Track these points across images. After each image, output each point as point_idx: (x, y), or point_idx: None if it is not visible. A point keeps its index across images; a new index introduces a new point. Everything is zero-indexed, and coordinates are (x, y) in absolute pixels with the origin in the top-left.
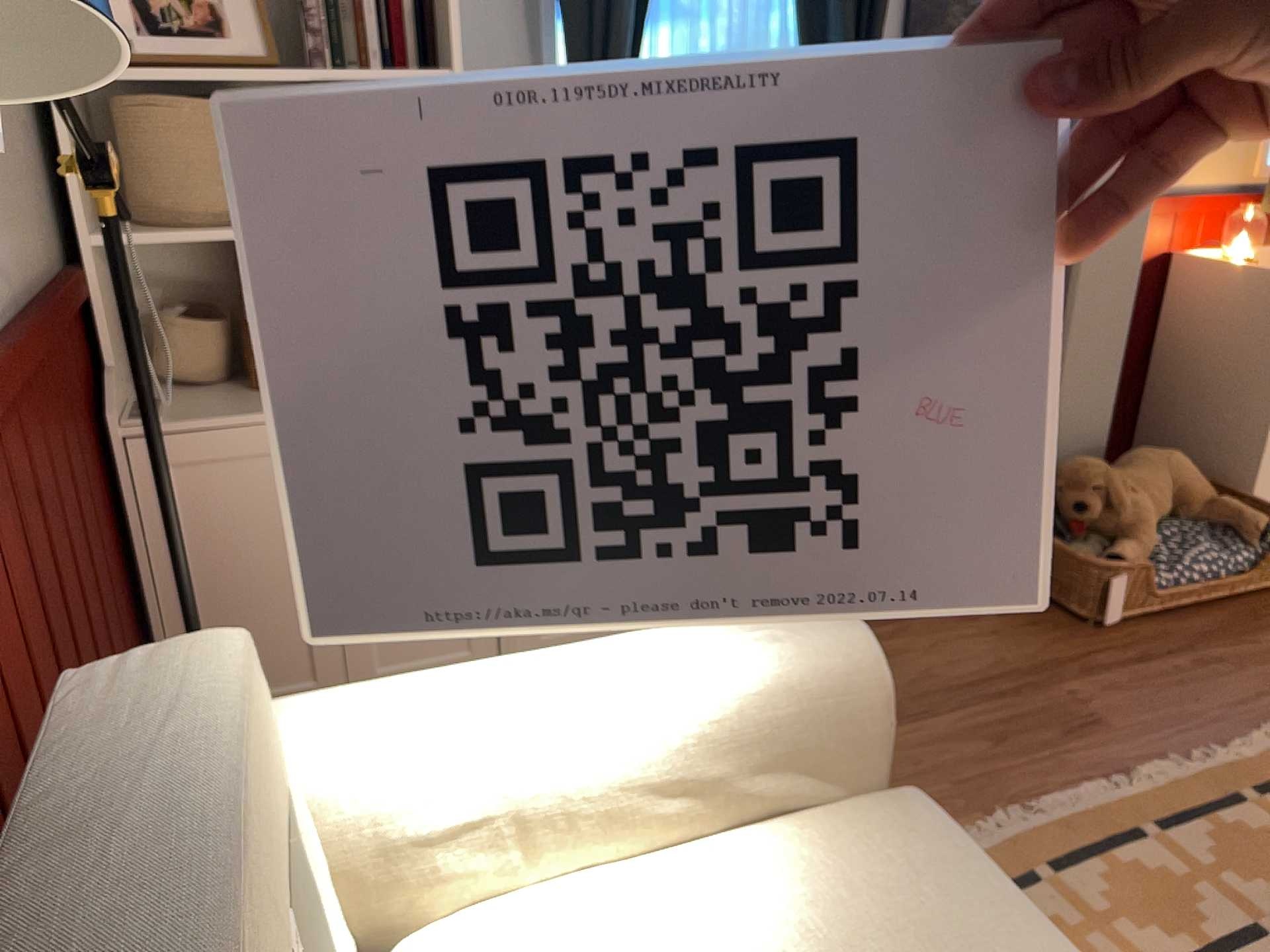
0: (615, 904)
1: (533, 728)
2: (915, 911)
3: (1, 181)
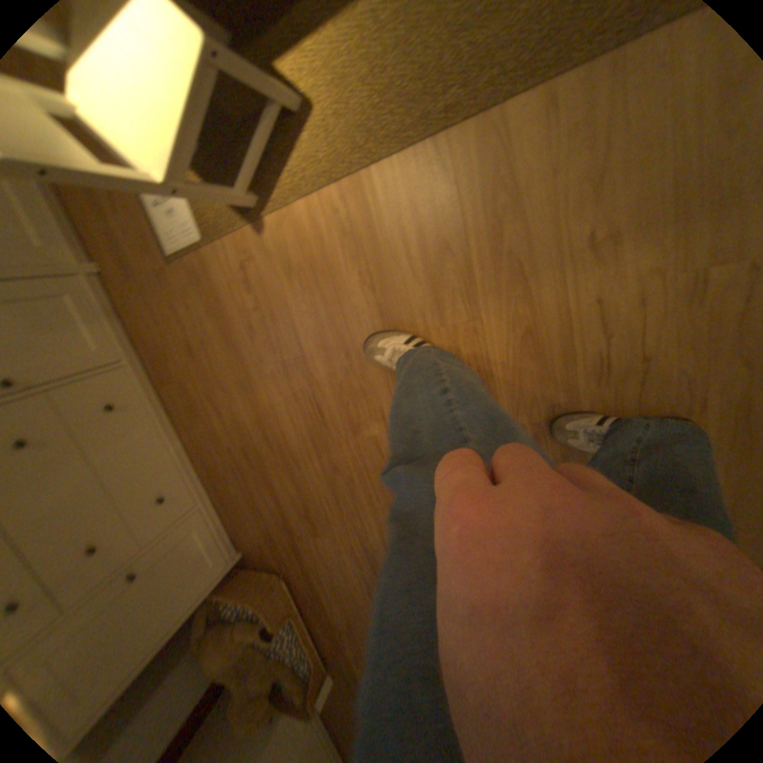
0: None
1: None
2: None
3: None
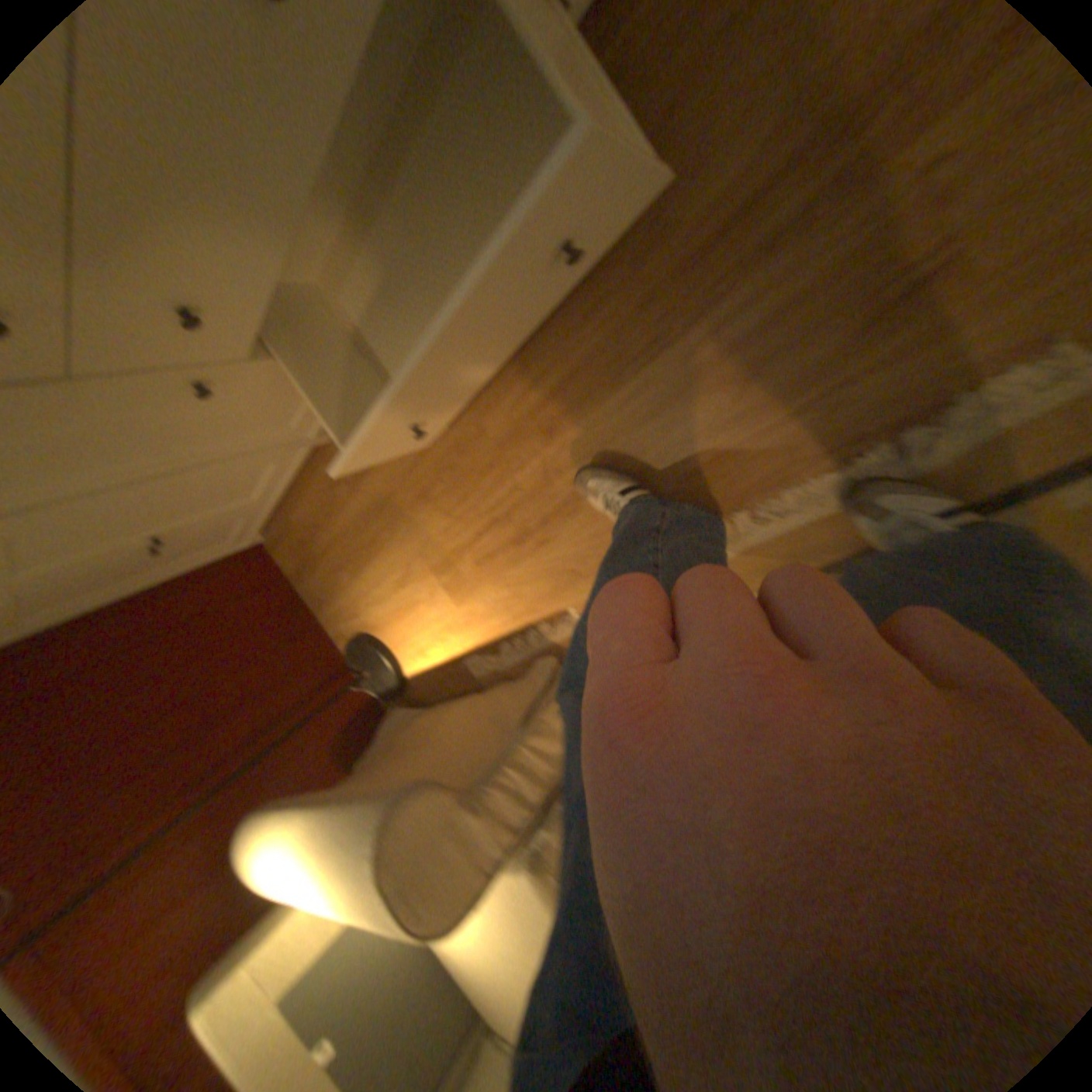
0: None
1: (317, 907)
2: (534, 953)
3: None
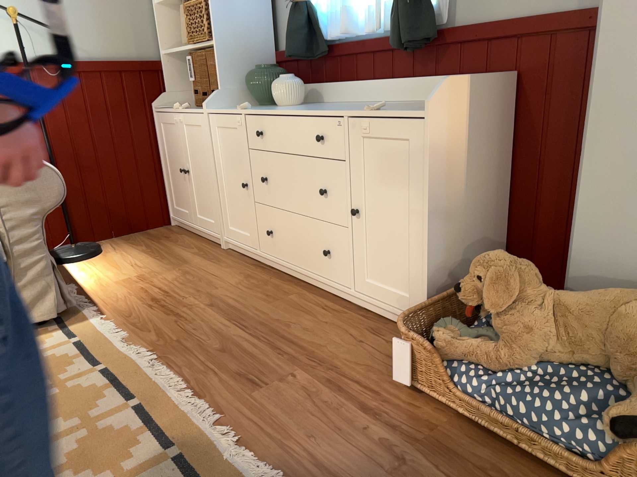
0: None
1: None
2: None
3: (104, 31)
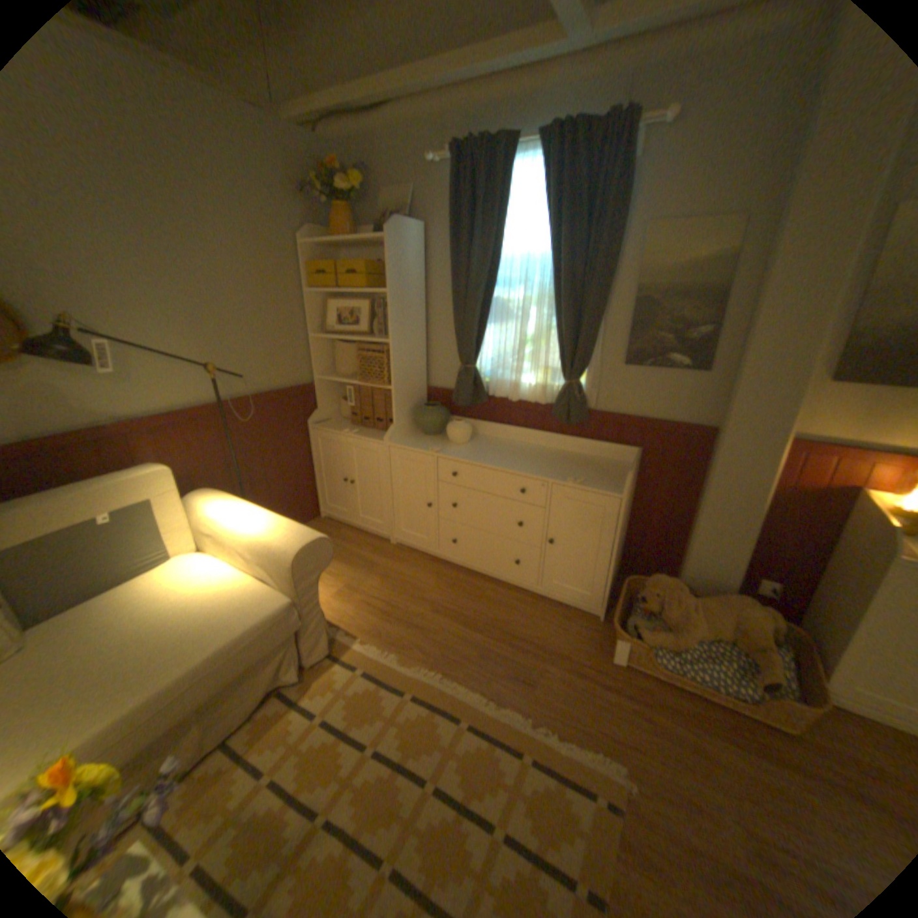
0: (216, 572)
1: (228, 522)
2: (227, 615)
3: (270, 363)
